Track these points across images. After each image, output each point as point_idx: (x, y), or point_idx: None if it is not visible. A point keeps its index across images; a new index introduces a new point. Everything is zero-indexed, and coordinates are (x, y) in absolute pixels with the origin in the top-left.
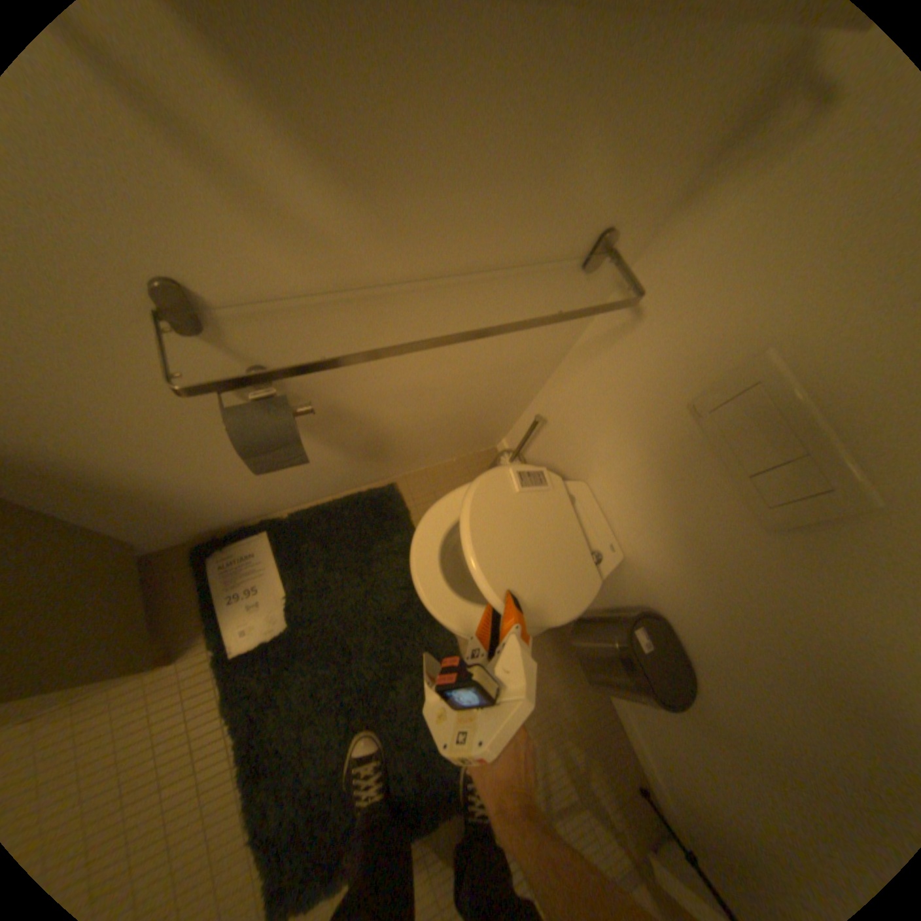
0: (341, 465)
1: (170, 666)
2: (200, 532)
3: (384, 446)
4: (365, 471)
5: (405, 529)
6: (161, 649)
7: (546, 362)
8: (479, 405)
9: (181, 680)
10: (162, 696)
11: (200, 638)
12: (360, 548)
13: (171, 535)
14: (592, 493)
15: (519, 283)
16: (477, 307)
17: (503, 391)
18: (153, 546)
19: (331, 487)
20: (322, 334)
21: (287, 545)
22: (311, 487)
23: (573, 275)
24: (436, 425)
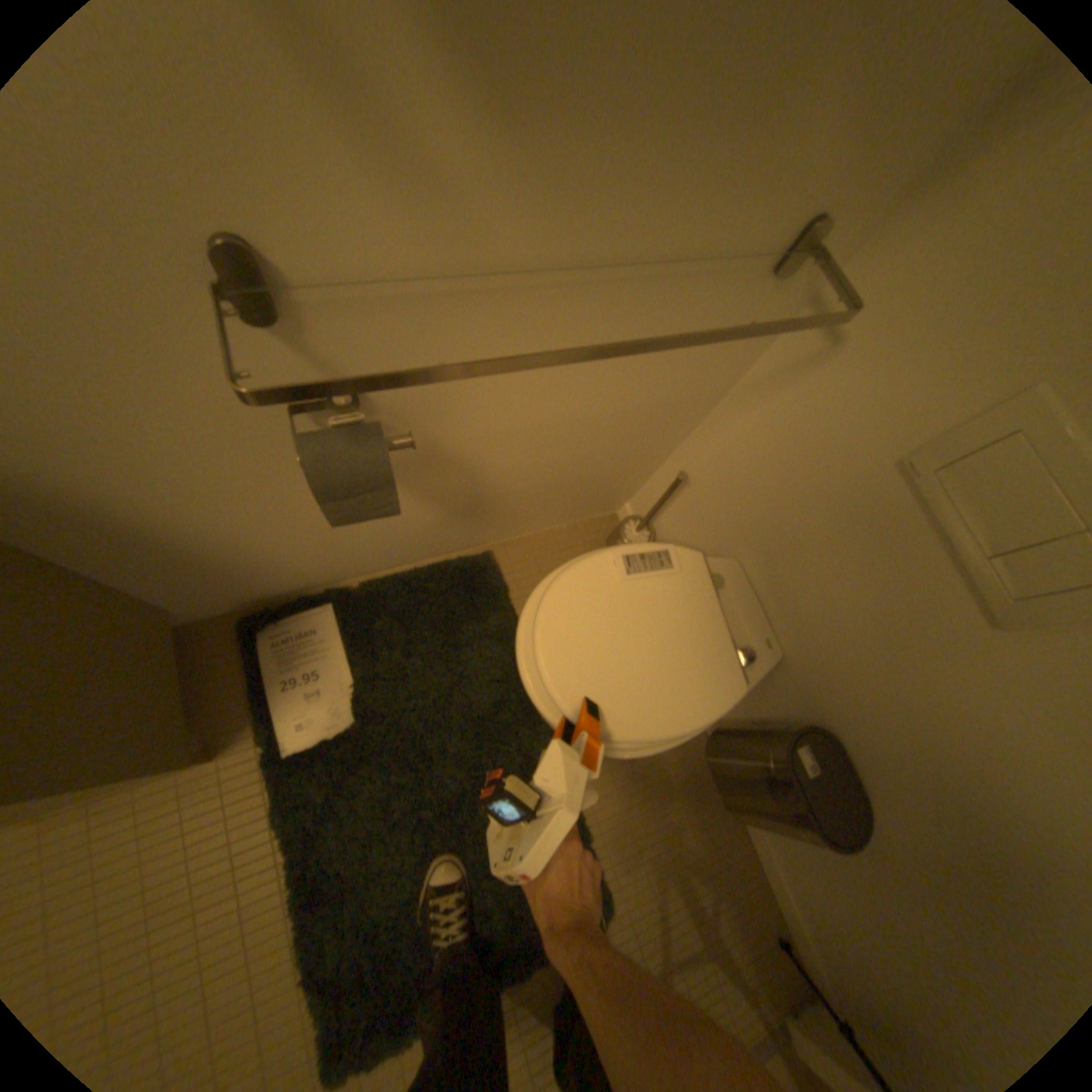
0: (430, 524)
1: (210, 762)
2: (250, 600)
3: (484, 503)
4: (457, 533)
5: (503, 608)
6: (199, 742)
7: (698, 403)
8: (607, 456)
9: (223, 781)
10: (199, 799)
11: (247, 731)
12: (447, 629)
13: (215, 601)
14: (746, 574)
15: (690, 287)
16: (631, 318)
17: (639, 439)
18: (193, 614)
19: (414, 551)
20: (430, 340)
21: (357, 621)
22: (390, 550)
23: (759, 280)
24: (551, 478)
